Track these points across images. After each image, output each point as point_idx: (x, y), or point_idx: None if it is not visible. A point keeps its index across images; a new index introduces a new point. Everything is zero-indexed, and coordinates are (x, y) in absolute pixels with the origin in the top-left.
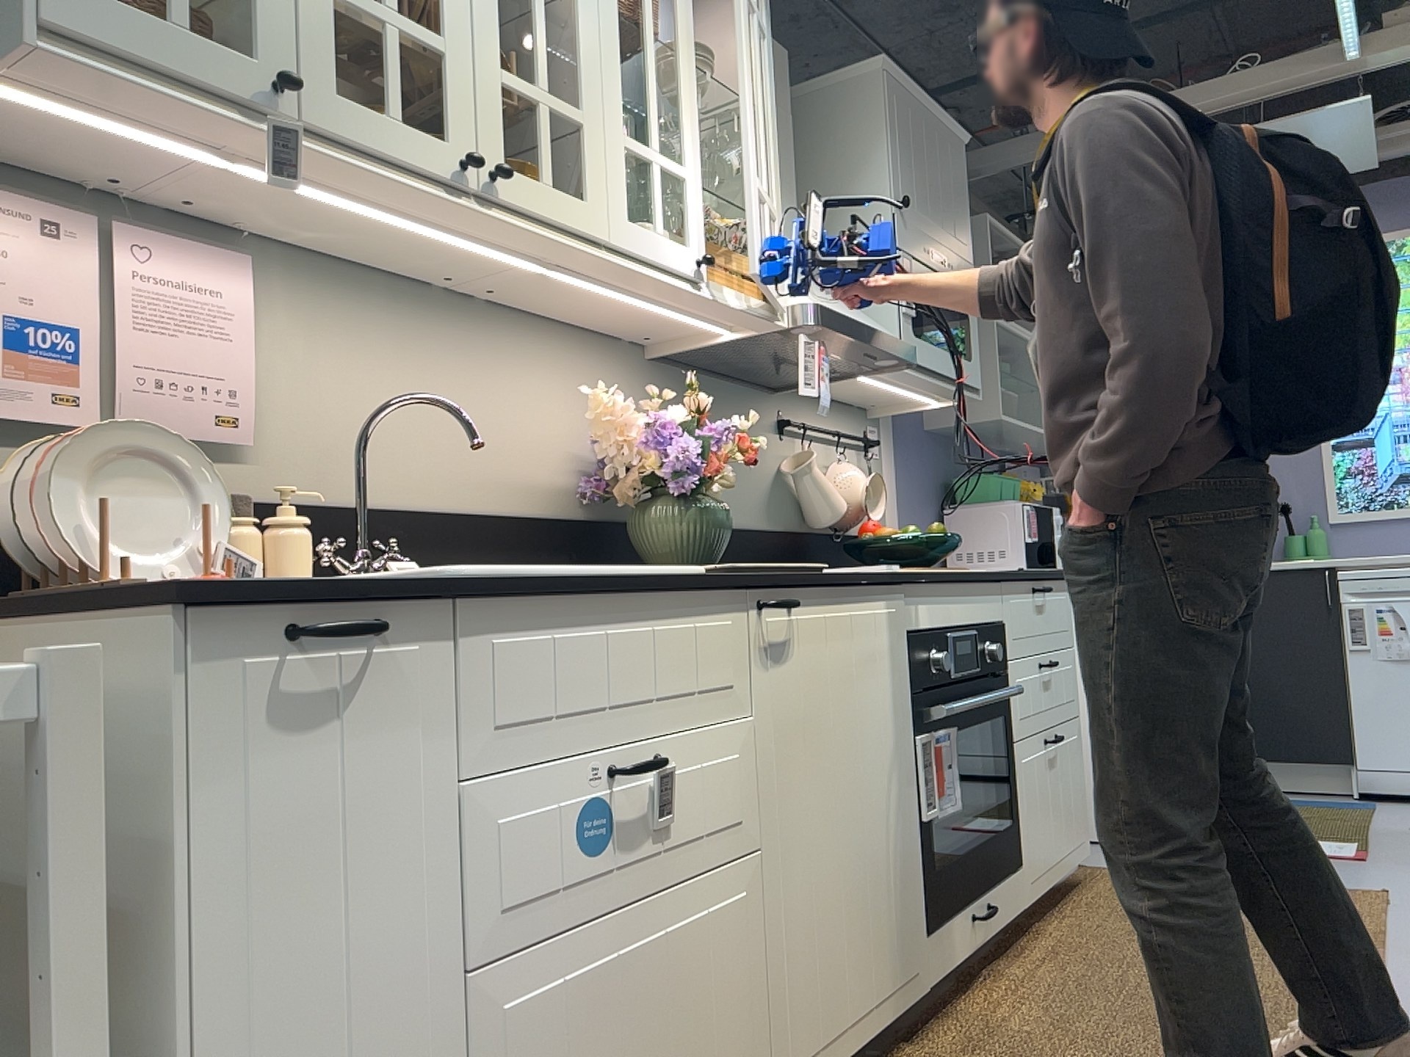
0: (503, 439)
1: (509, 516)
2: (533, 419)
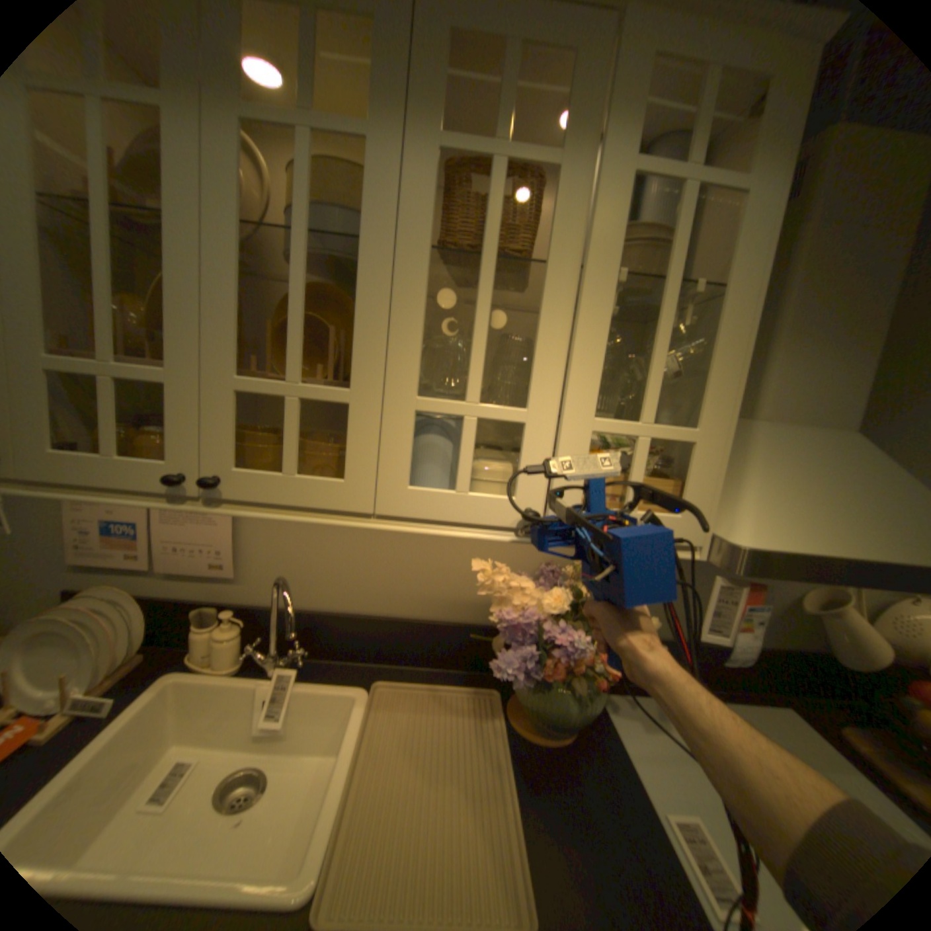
0: (436, 570)
1: (430, 622)
2: (453, 563)
